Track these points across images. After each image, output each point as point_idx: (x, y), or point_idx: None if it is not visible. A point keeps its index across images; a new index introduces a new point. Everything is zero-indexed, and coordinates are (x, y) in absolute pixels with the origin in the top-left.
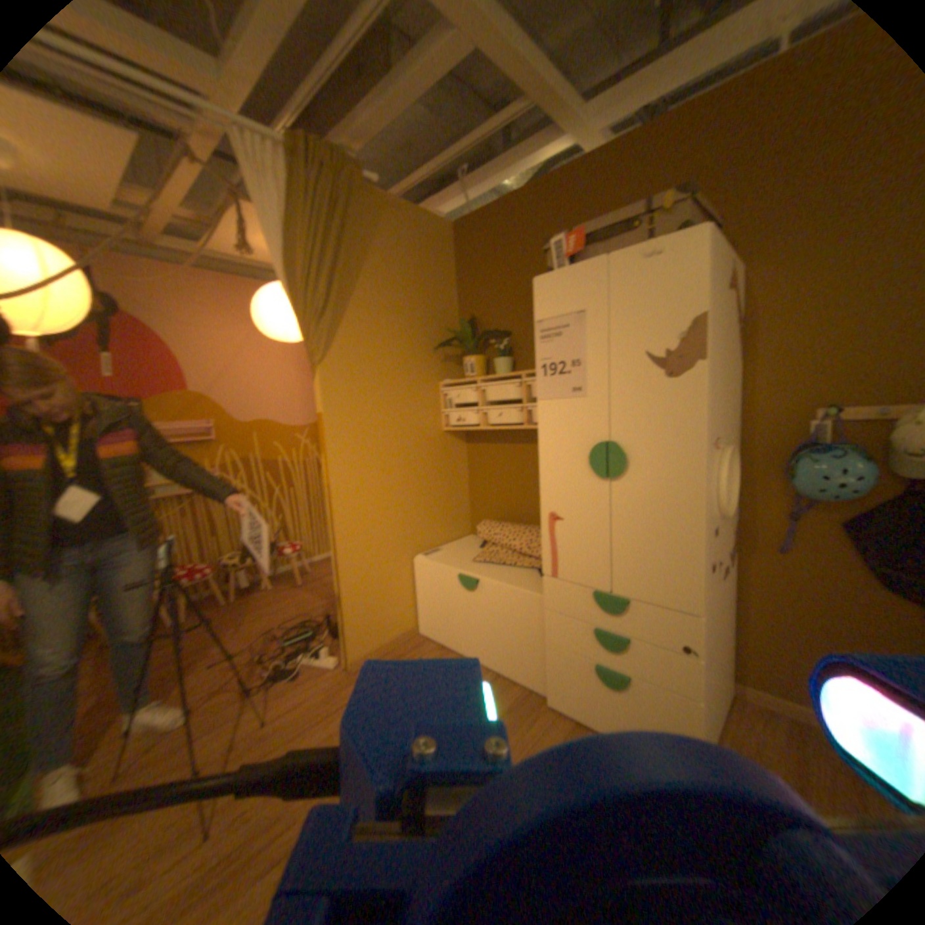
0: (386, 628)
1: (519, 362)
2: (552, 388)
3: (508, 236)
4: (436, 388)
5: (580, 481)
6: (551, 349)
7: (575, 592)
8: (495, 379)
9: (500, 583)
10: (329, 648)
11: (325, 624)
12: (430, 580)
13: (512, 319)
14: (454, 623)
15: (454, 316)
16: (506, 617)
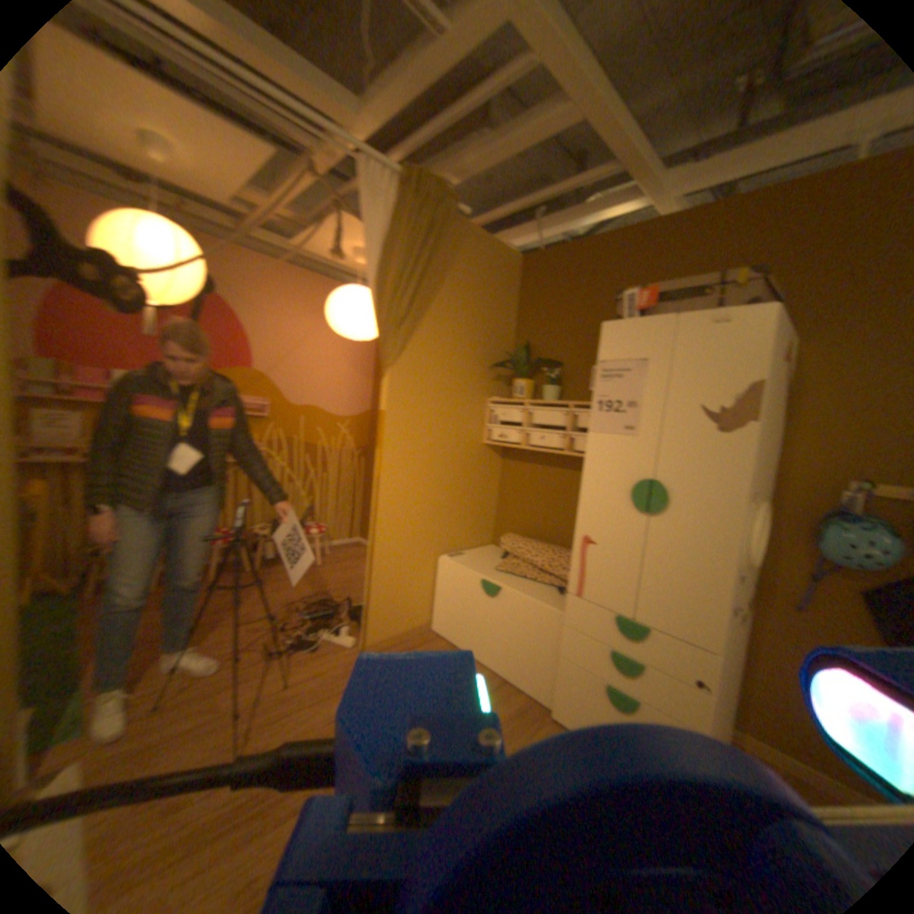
0: (403, 619)
1: (566, 392)
2: (605, 423)
3: (574, 277)
4: (483, 403)
5: (618, 511)
6: (609, 388)
7: (597, 613)
8: (543, 404)
9: (521, 594)
10: (346, 628)
11: (342, 605)
12: (451, 581)
13: (565, 351)
14: (468, 625)
15: (509, 340)
16: (522, 627)
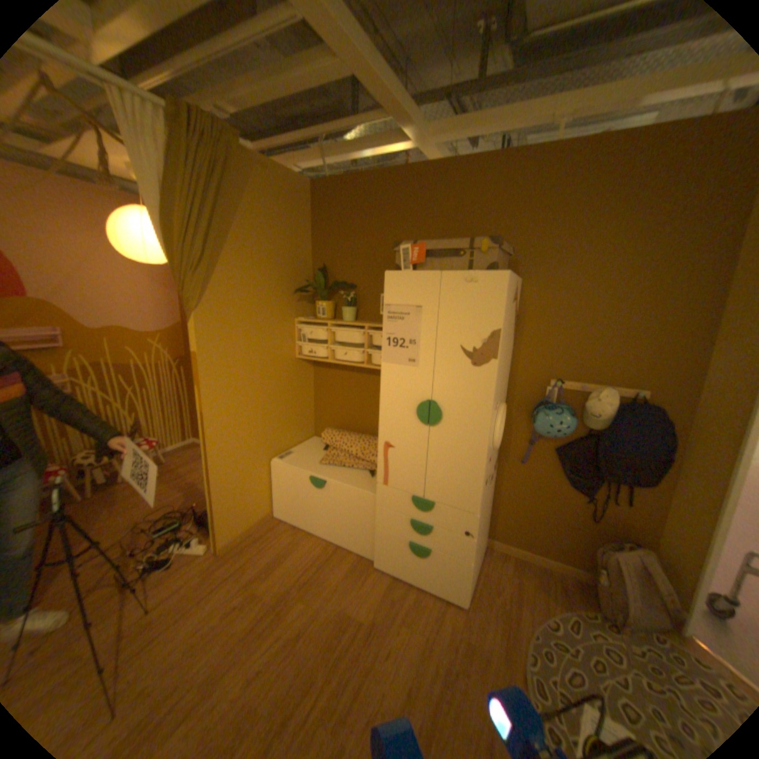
0: (249, 518)
1: (362, 312)
2: (394, 357)
3: (359, 209)
4: (293, 324)
5: (409, 424)
6: (395, 329)
7: (400, 496)
8: (344, 326)
9: (344, 484)
10: (197, 536)
11: (190, 514)
12: (286, 479)
13: (358, 276)
14: (305, 511)
15: (309, 263)
16: (347, 508)
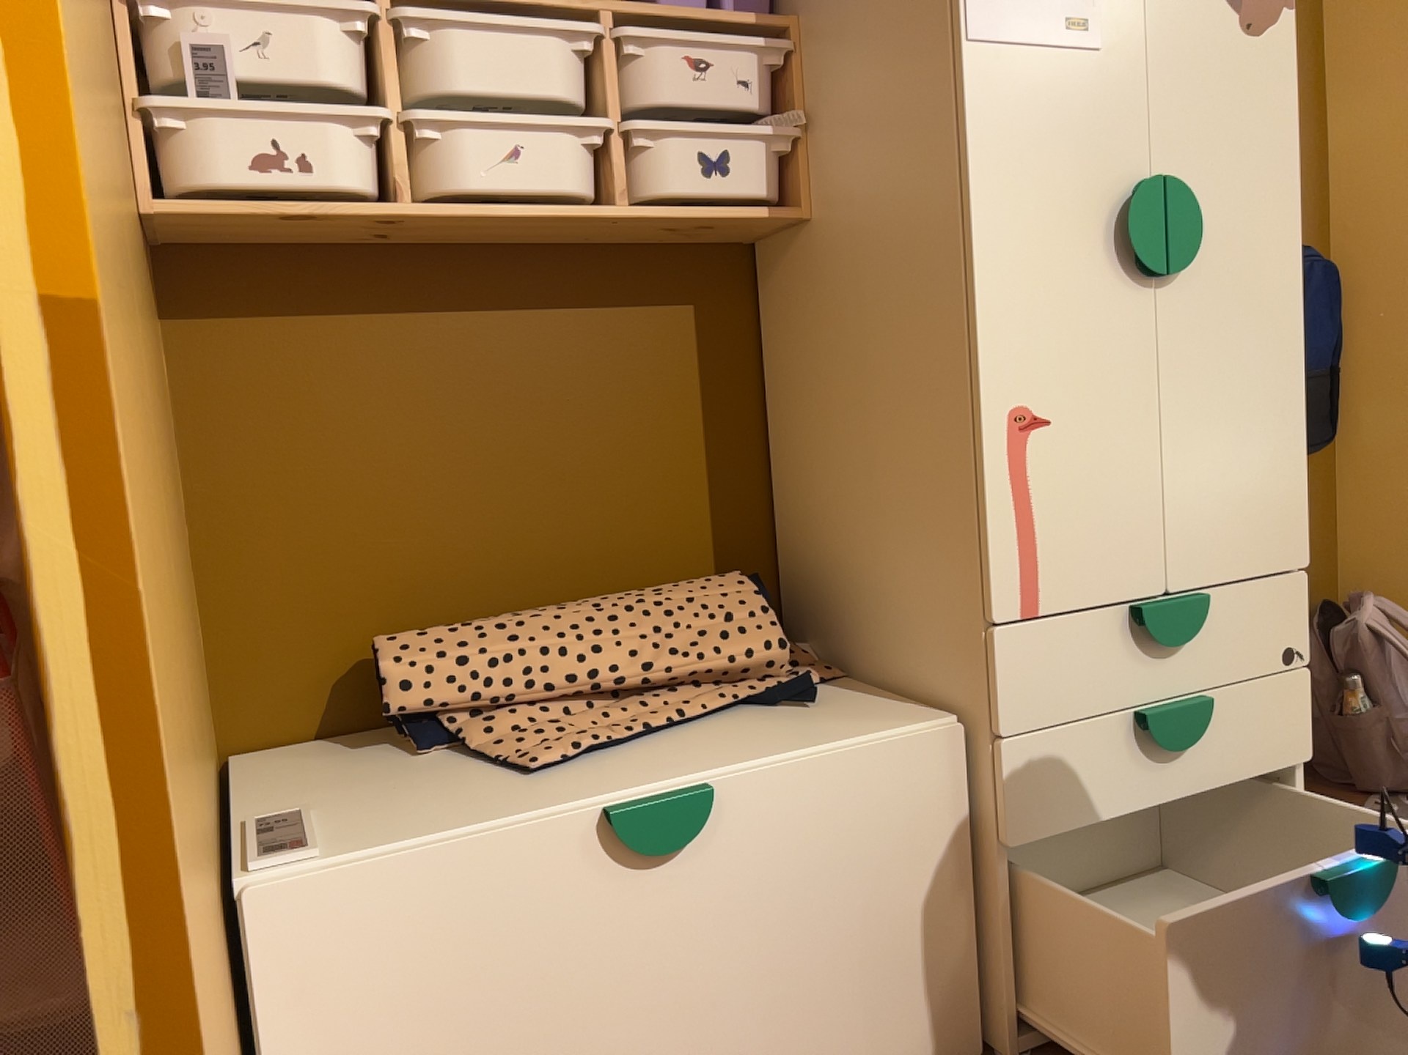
0: None
1: None
2: (1016, 10)
3: None
4: None
5: (1094, 295)
6: None
7: (1089, 634)
8: (489, 5)
9: (788, 758)
10: None
11: None
12: (396, 953)
13: None
14: None
15: None
16: (834, 872)
